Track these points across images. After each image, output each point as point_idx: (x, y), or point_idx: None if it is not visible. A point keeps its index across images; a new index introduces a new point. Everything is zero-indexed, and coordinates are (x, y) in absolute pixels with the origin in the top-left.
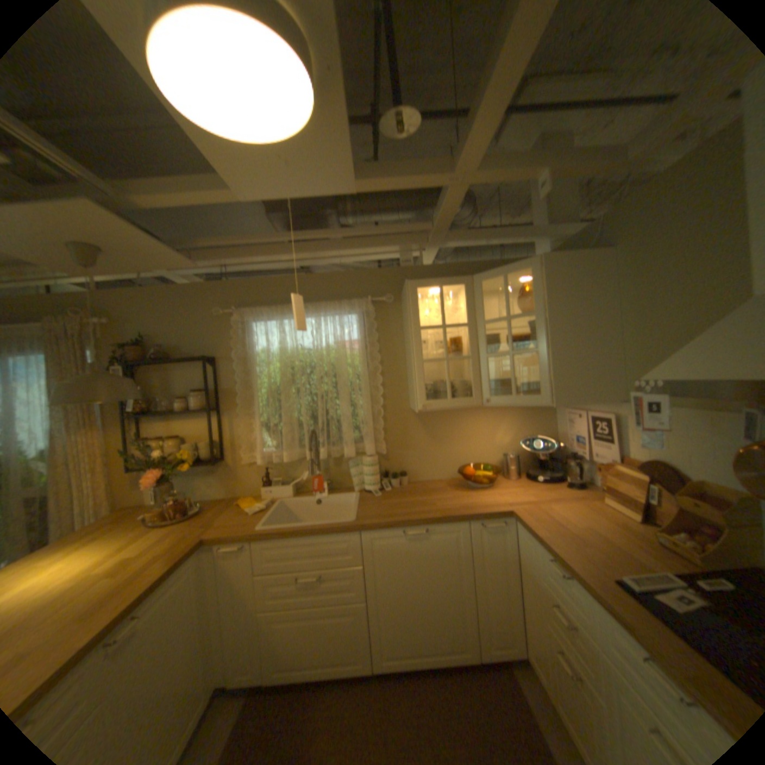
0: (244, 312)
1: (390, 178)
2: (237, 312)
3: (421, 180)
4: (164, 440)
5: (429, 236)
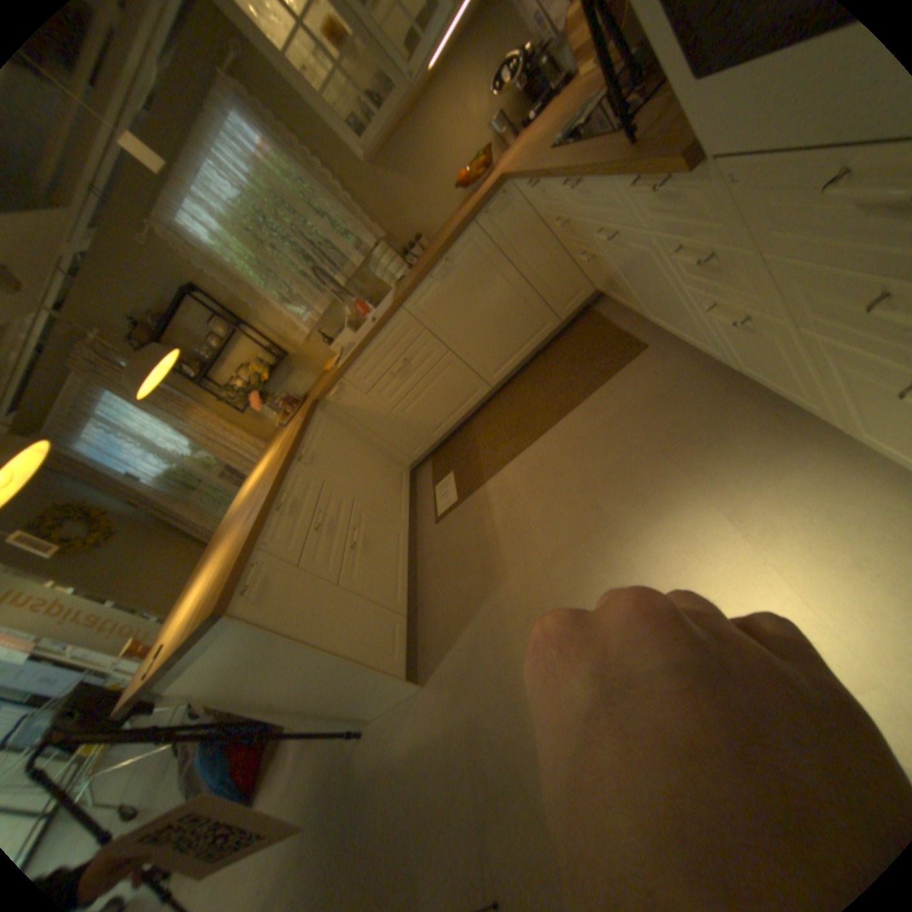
0: (155, 216)
1: None
2: (151, 222)
3: None
4: (239, 376)
5: None
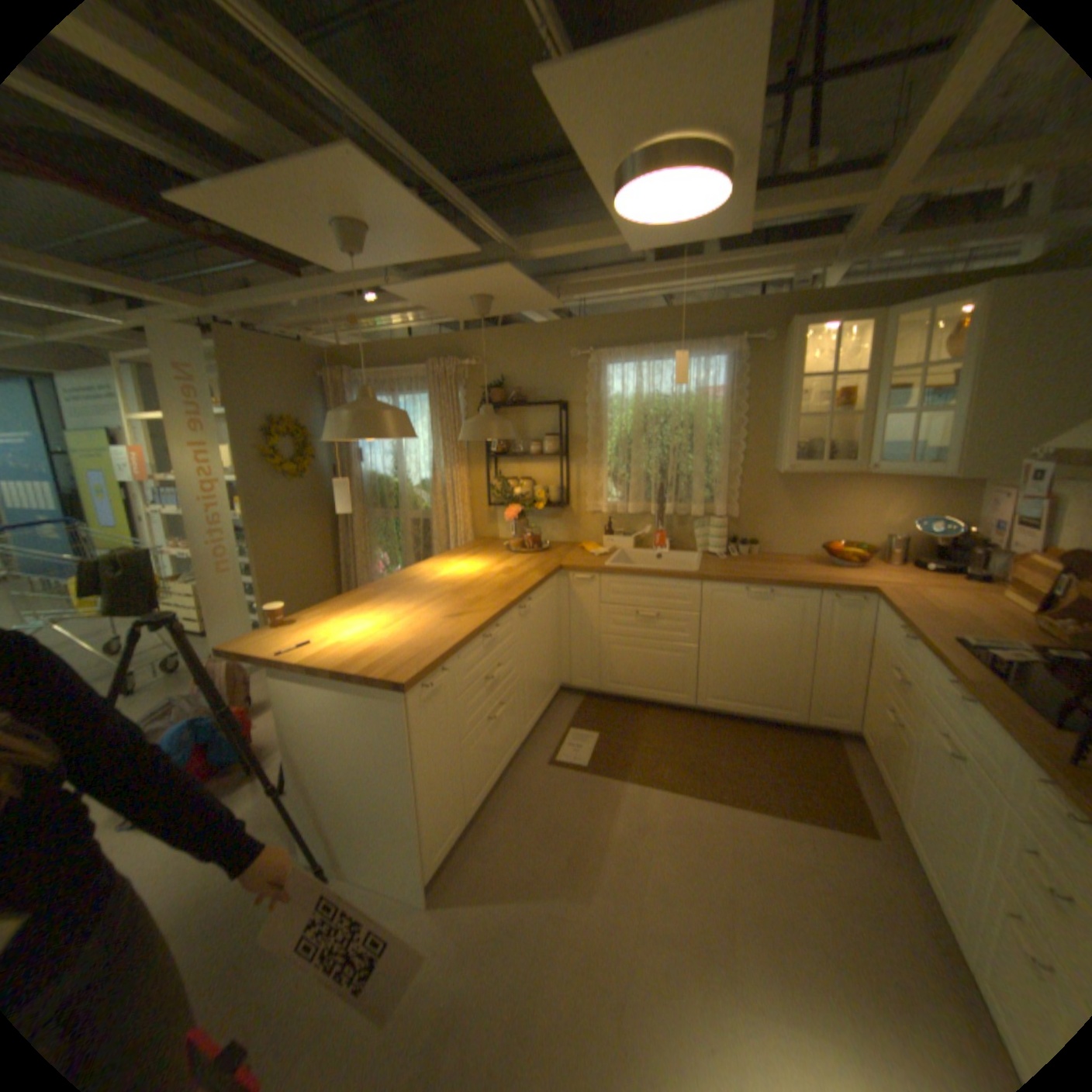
0: (600, 352)
1: (792, 205)
2: (594, 353)
3: (831, 202)
4: (517, 481)
5: (839, 249)
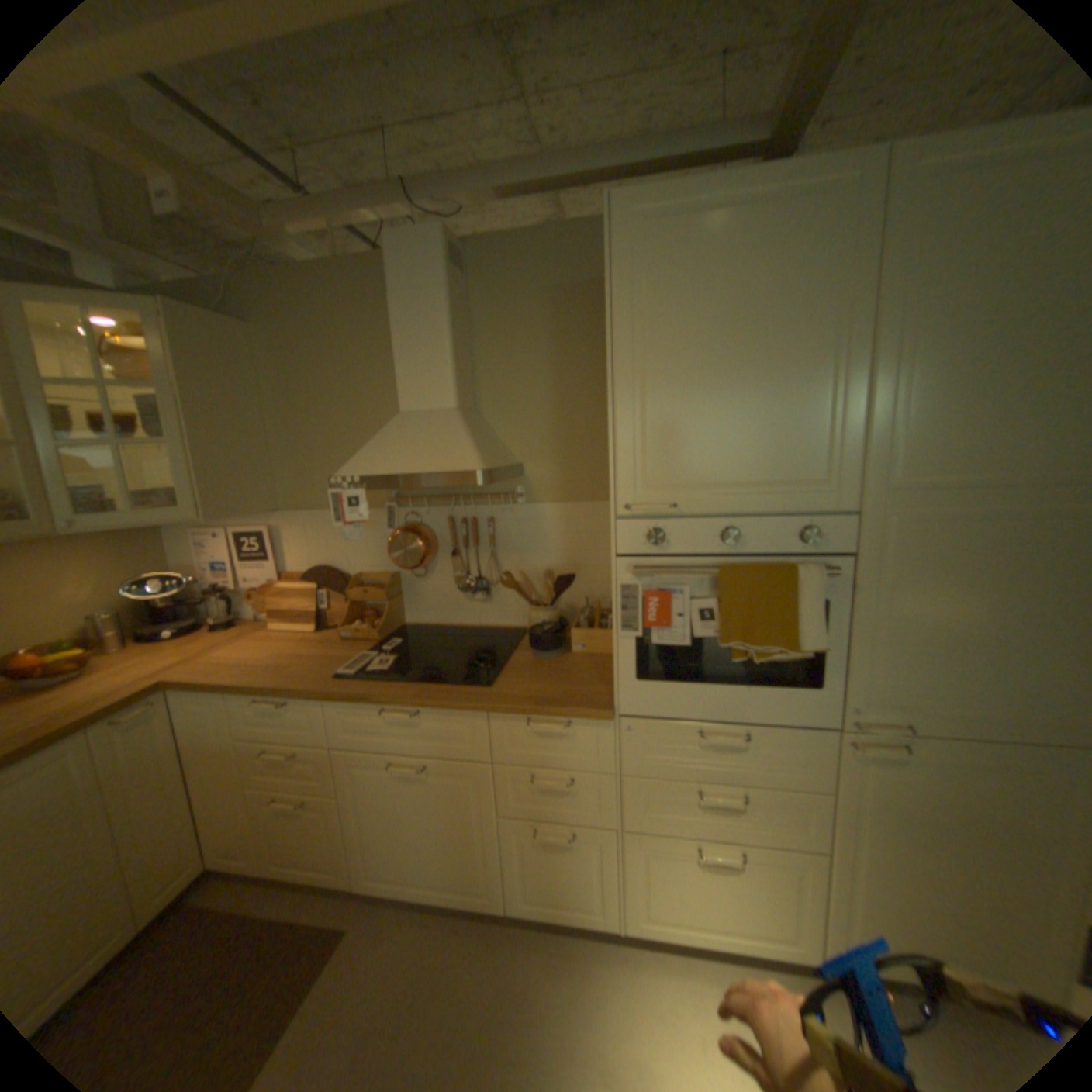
0: None
1: None
2: None
3: None
4: None
5: None
